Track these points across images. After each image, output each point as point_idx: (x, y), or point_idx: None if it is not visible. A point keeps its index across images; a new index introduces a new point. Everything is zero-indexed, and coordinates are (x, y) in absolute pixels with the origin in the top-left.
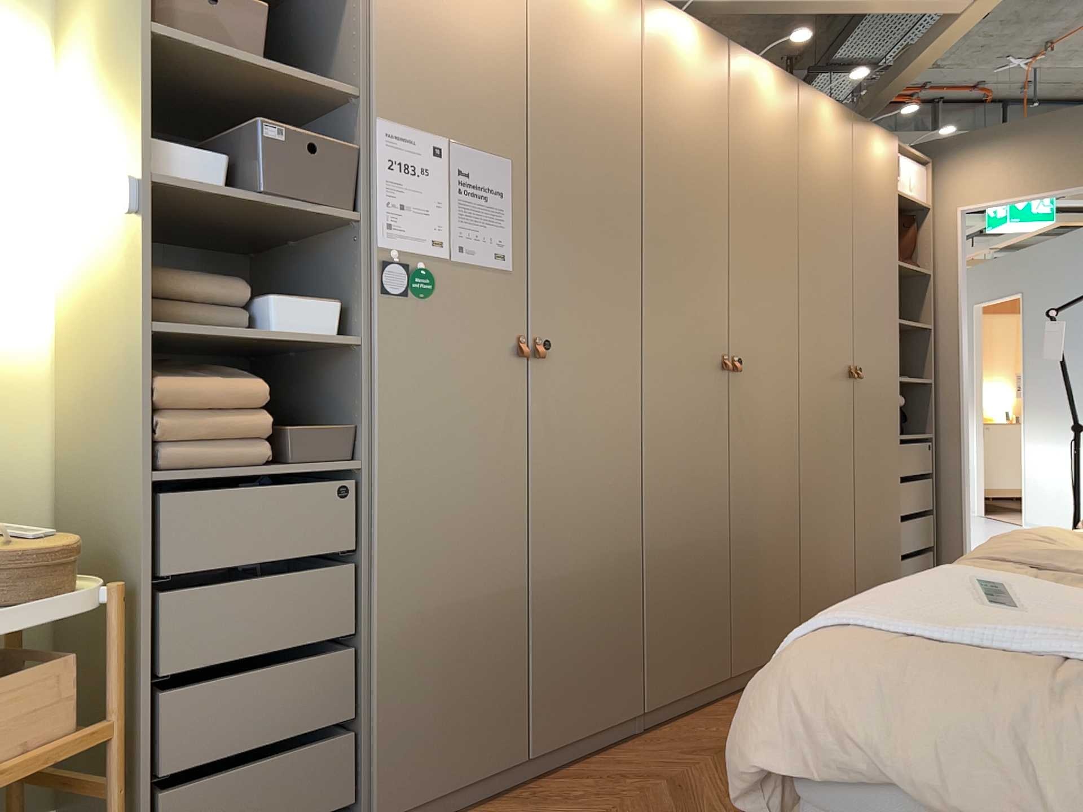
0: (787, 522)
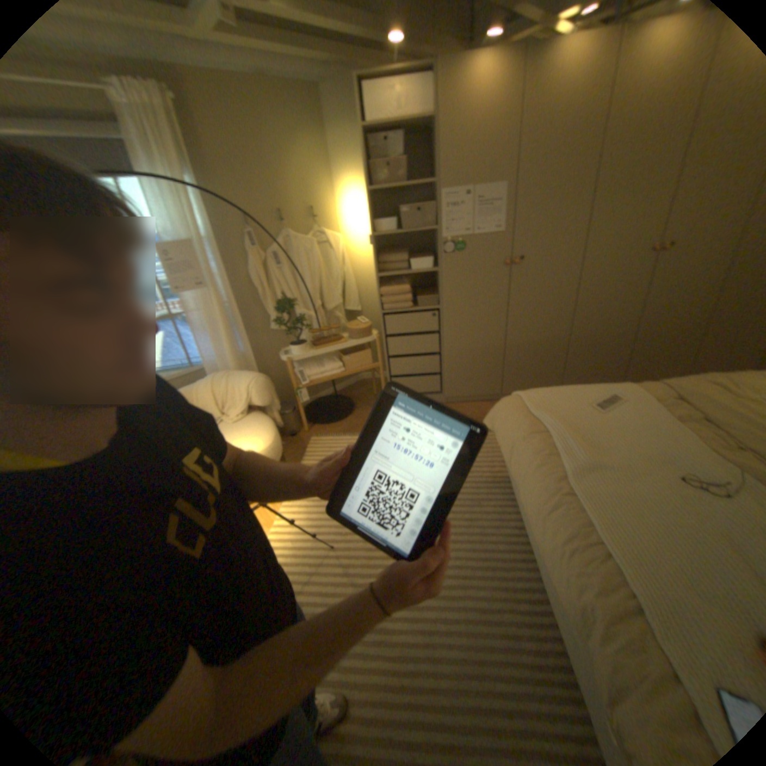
0: (702, 326)
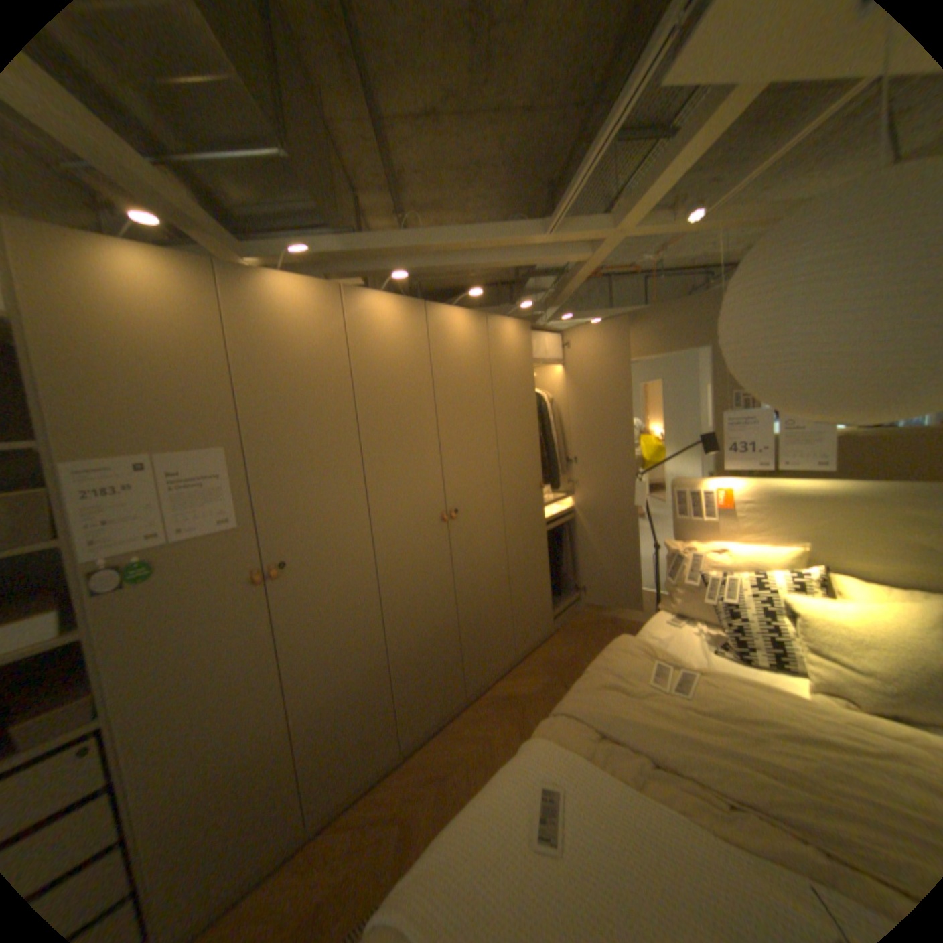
0: (506, 590)
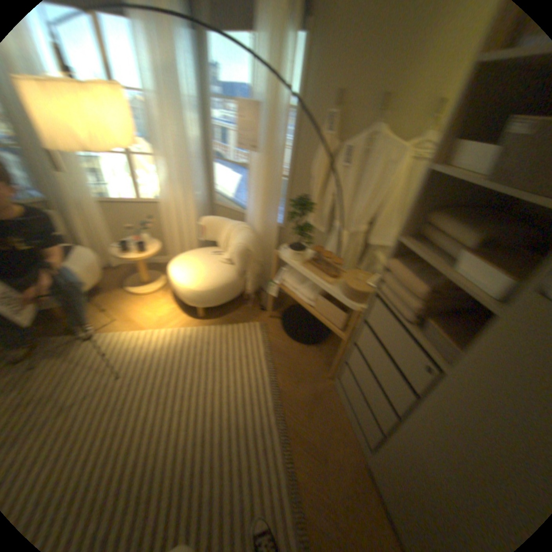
0: None
